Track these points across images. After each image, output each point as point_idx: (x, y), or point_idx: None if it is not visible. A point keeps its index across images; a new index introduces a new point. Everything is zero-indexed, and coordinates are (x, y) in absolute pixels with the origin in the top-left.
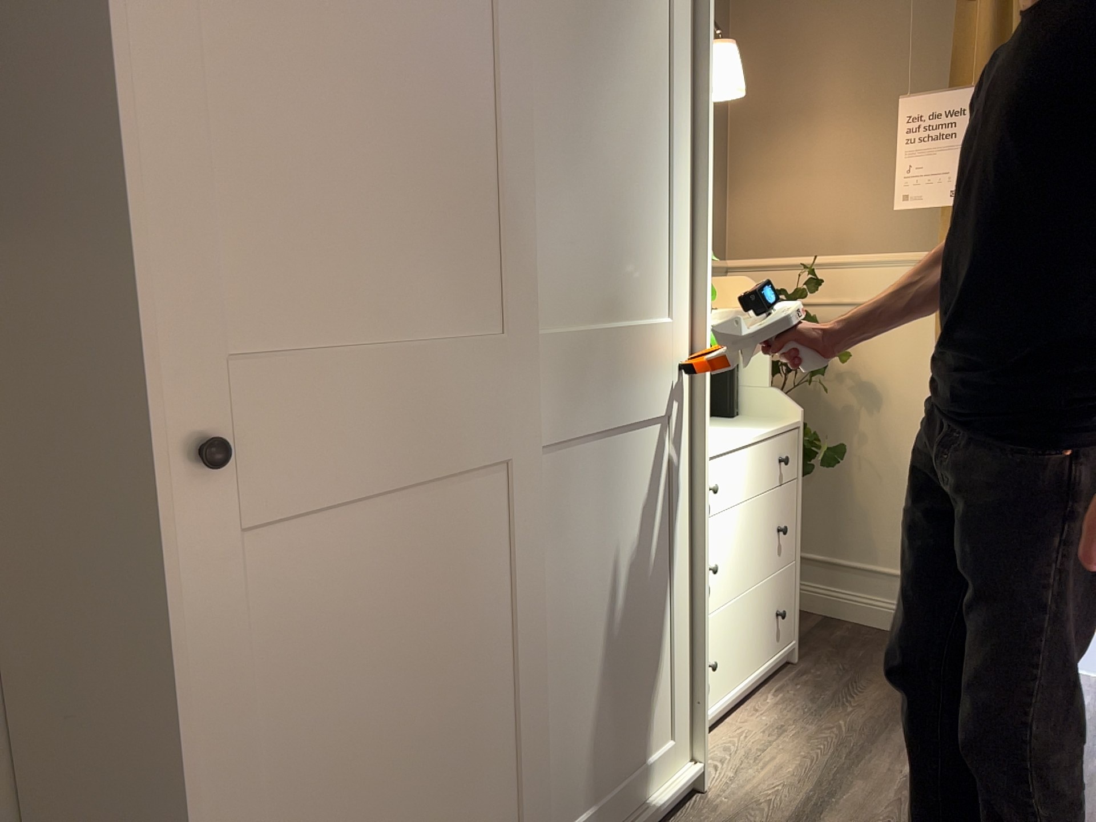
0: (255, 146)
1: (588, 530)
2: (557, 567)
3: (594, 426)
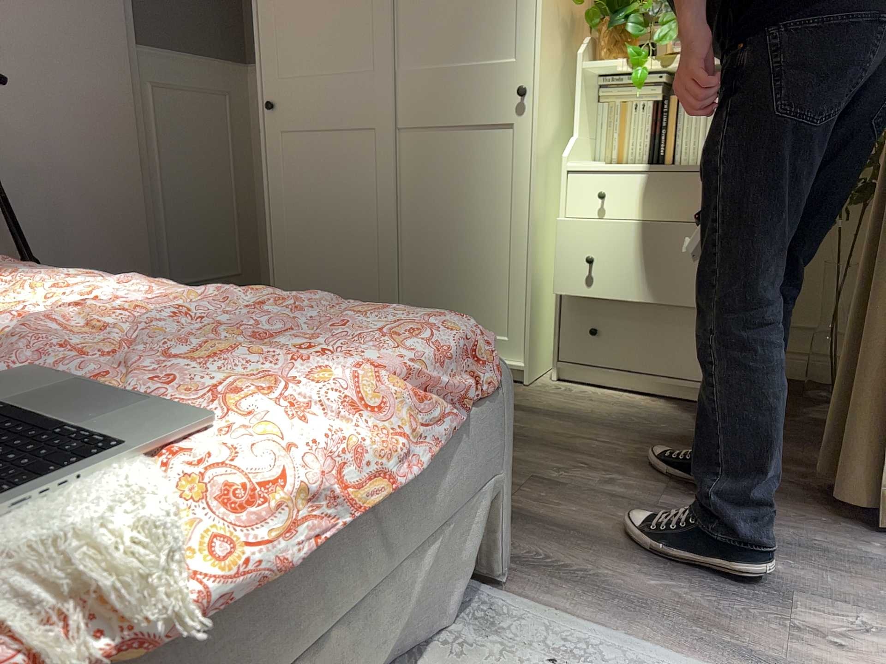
0: (270, 6)
1: (435, 184)
2: (412, 198)
3: (439, 123)
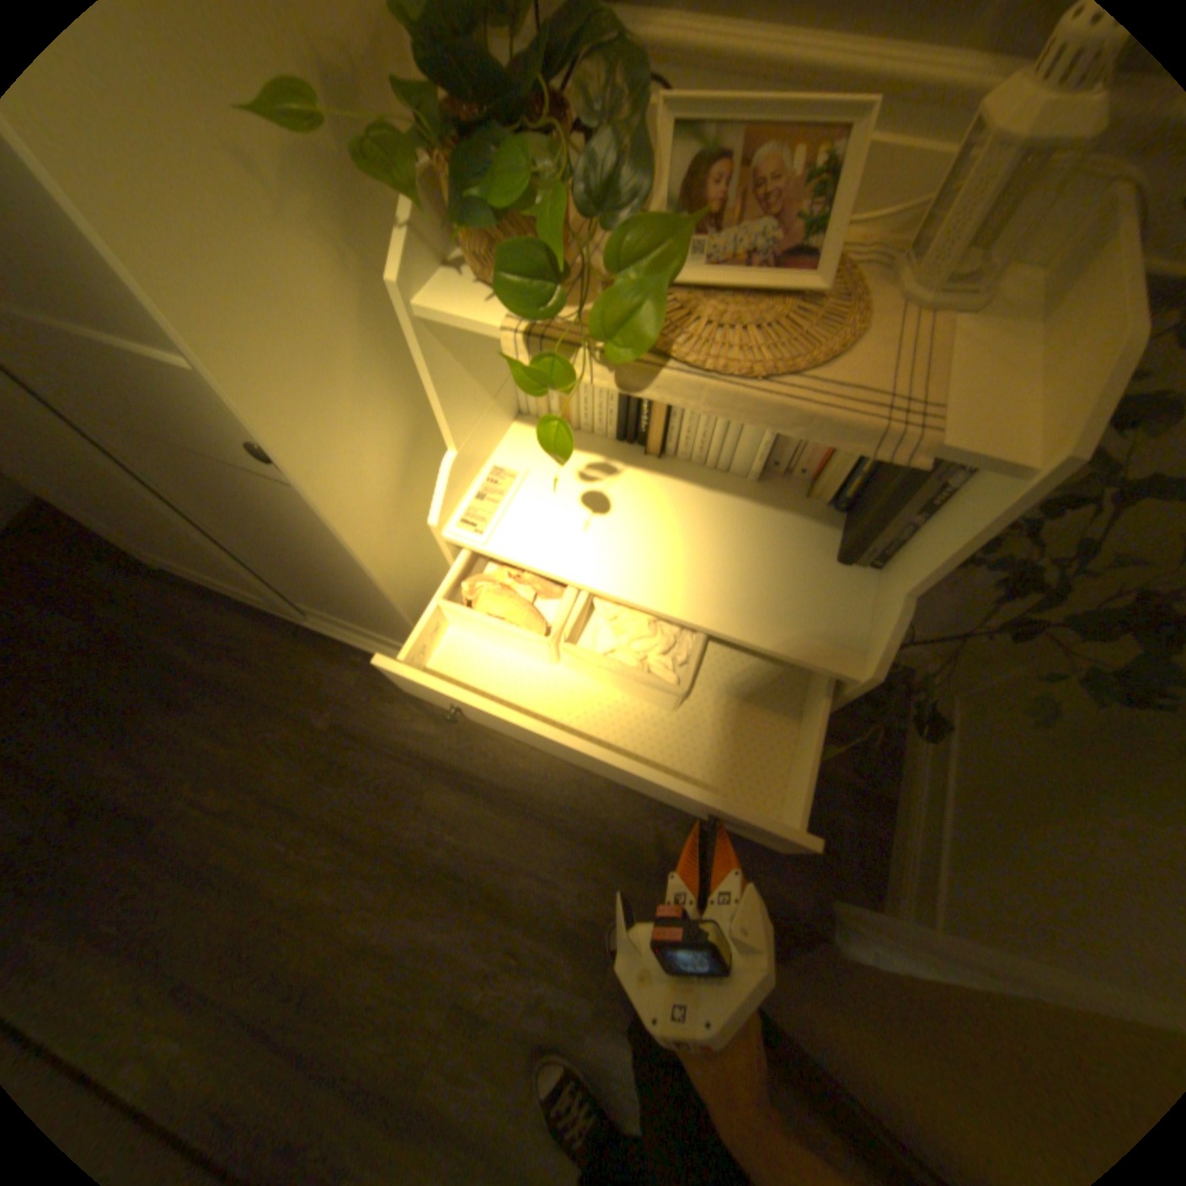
0: None
1: (217, 507)
2: (193, 507)
3: (130, 428)
